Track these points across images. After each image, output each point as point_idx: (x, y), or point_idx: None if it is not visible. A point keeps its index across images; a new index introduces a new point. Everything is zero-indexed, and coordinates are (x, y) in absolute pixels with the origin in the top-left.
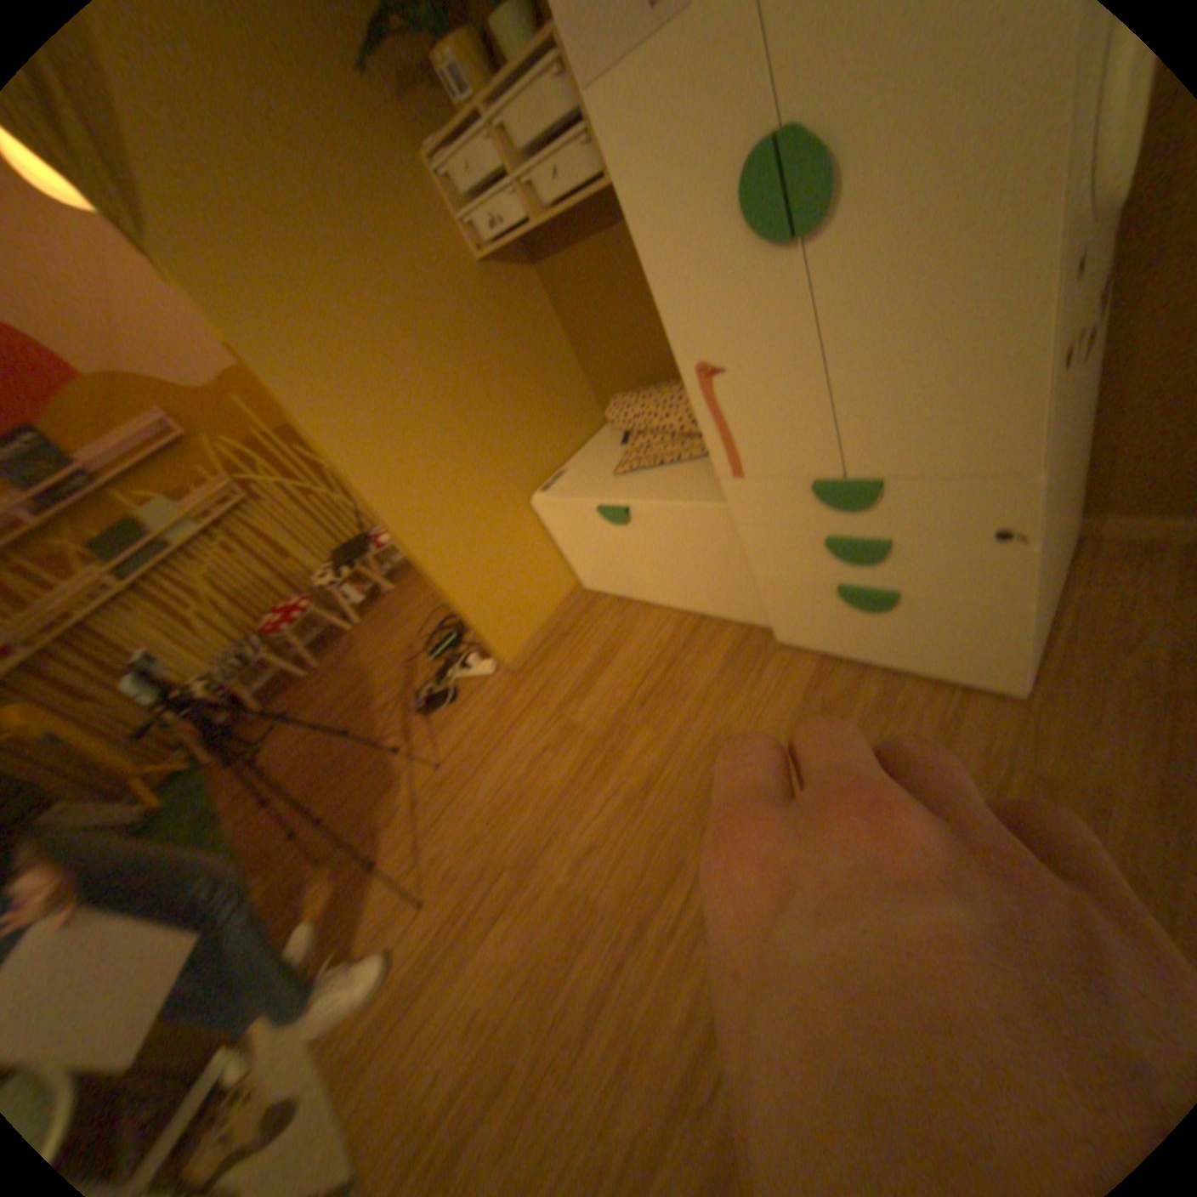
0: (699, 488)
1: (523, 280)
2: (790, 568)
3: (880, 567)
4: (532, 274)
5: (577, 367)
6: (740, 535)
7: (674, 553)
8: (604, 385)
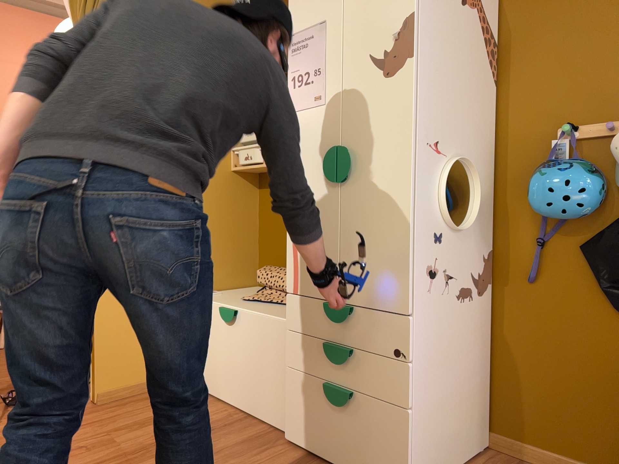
0: (279, 314)
1: (248, 192)
2: (304, 369)
3: (346, 373)
4: (254, 192)
5: (254, 248)
6: (285, 338)
7: (248, 355)
8: (264, 264)
